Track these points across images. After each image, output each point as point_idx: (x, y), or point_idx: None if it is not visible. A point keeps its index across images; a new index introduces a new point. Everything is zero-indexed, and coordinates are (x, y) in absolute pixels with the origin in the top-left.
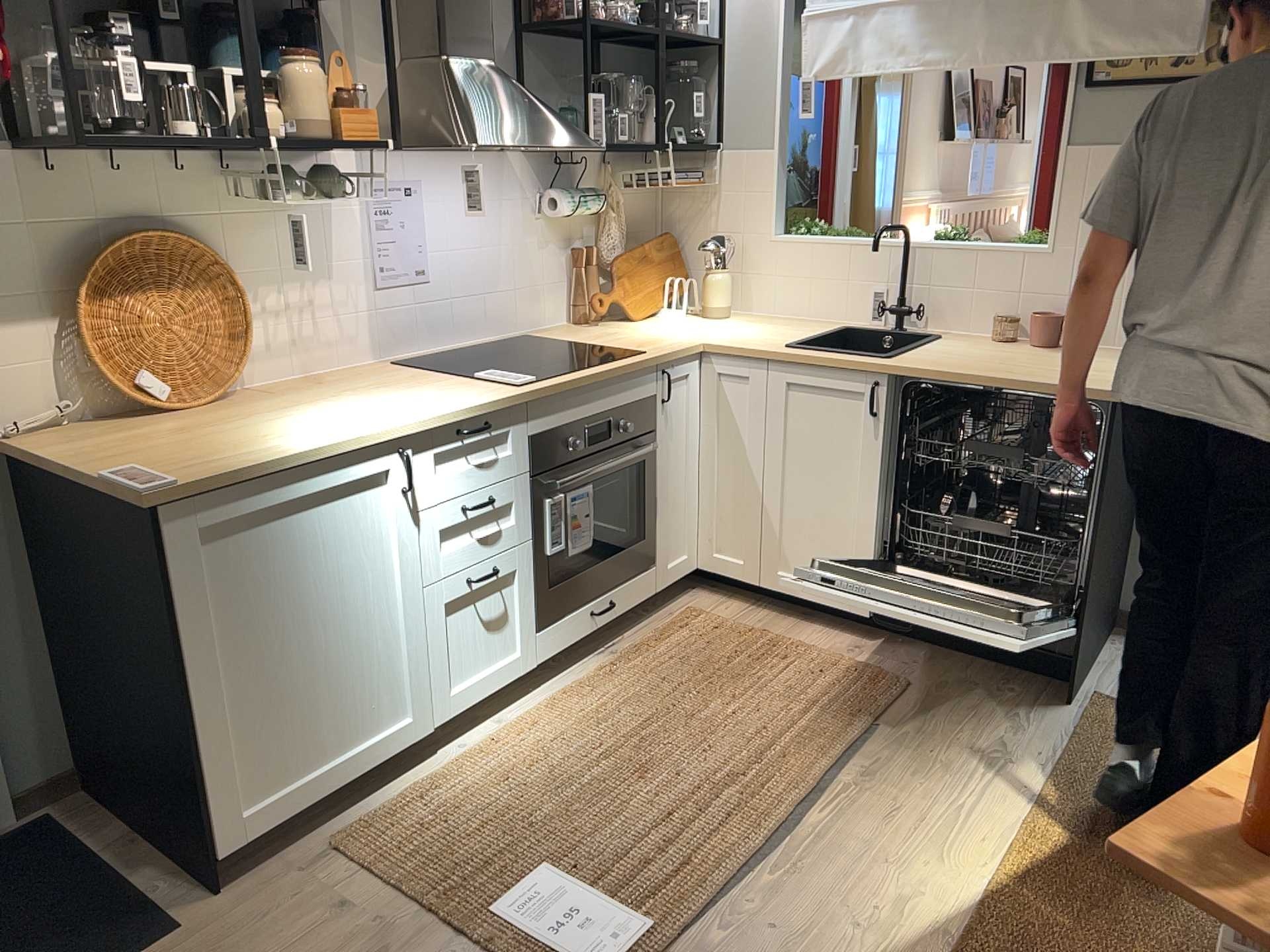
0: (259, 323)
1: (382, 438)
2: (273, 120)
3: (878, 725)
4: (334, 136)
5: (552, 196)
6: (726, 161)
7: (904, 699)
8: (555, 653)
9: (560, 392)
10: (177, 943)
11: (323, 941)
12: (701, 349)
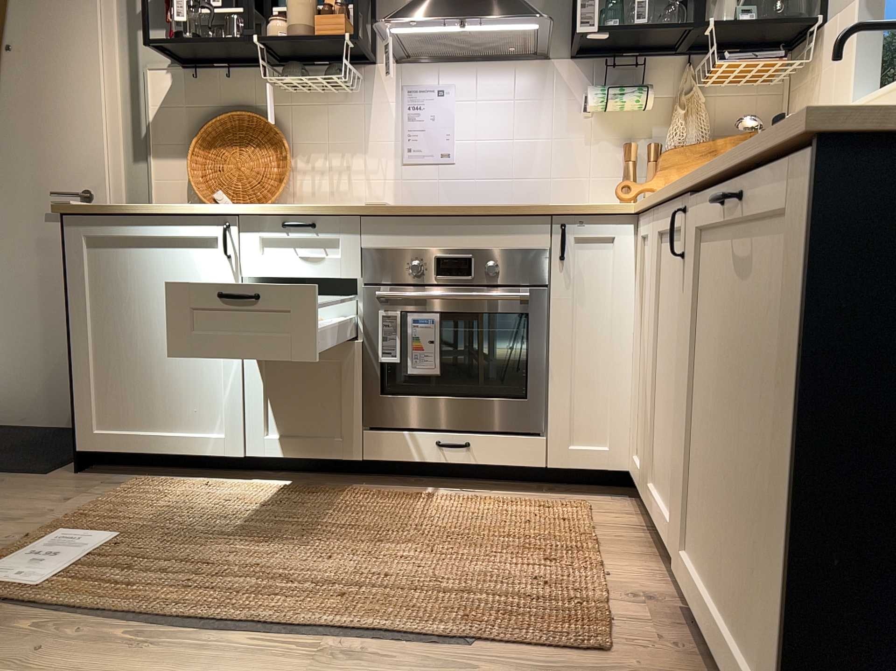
0: (306, 176)
1: (209, 211)
2: (273, 29)
3: (471, 646)
4: (310, 35)
5: (588, 93)
6: (823, 37)
7: (559, 655)
8: (385, 460)
9: (399, 216)
10: (31, 478)
11: (30, 506)
12: (630, 213)
